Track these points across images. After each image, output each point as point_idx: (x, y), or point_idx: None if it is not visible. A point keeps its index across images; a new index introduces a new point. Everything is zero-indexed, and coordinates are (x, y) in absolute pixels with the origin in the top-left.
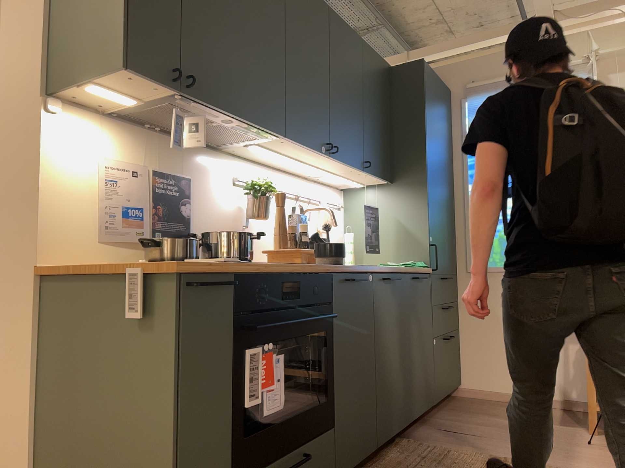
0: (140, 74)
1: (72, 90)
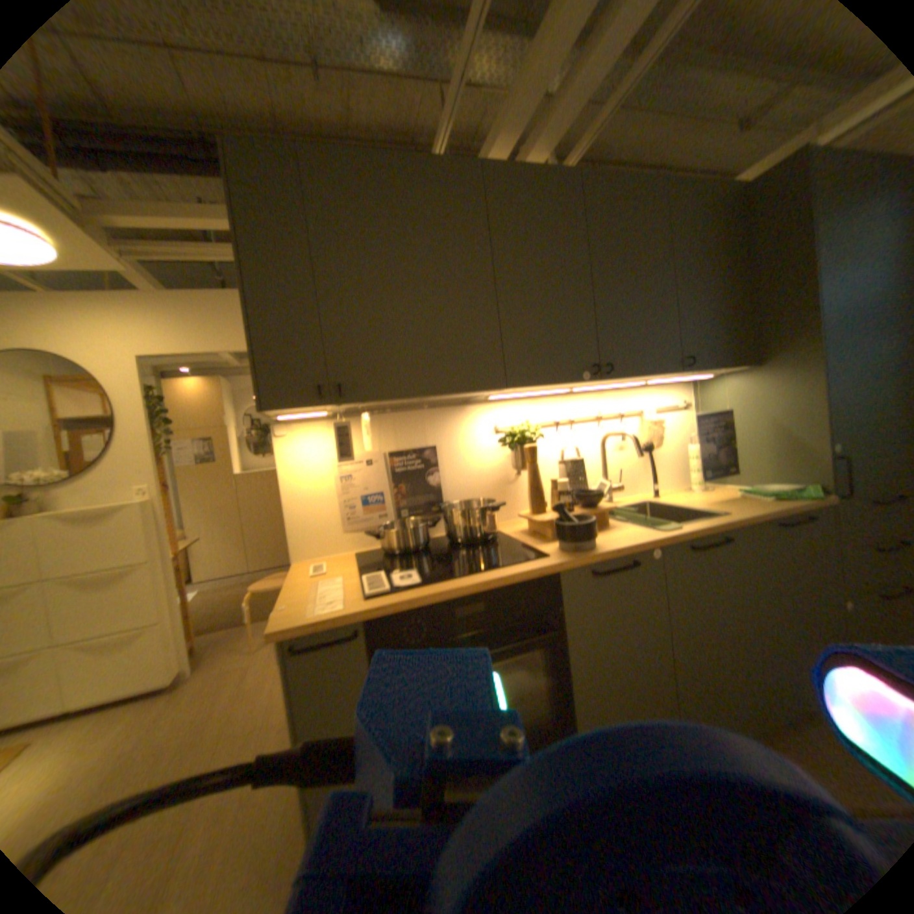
0: (282, 406)
1: (279, 416)
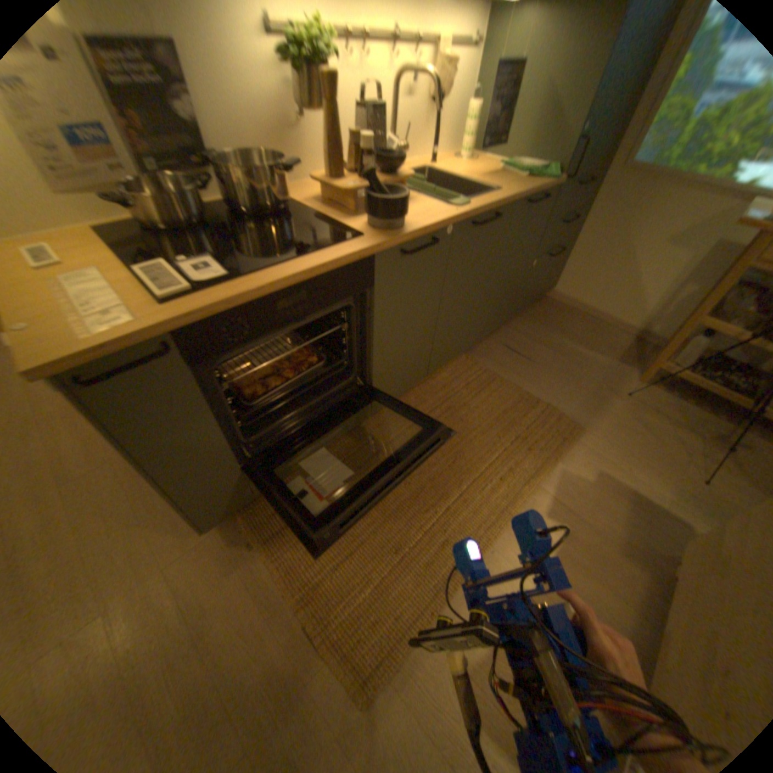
0: None
1: None
